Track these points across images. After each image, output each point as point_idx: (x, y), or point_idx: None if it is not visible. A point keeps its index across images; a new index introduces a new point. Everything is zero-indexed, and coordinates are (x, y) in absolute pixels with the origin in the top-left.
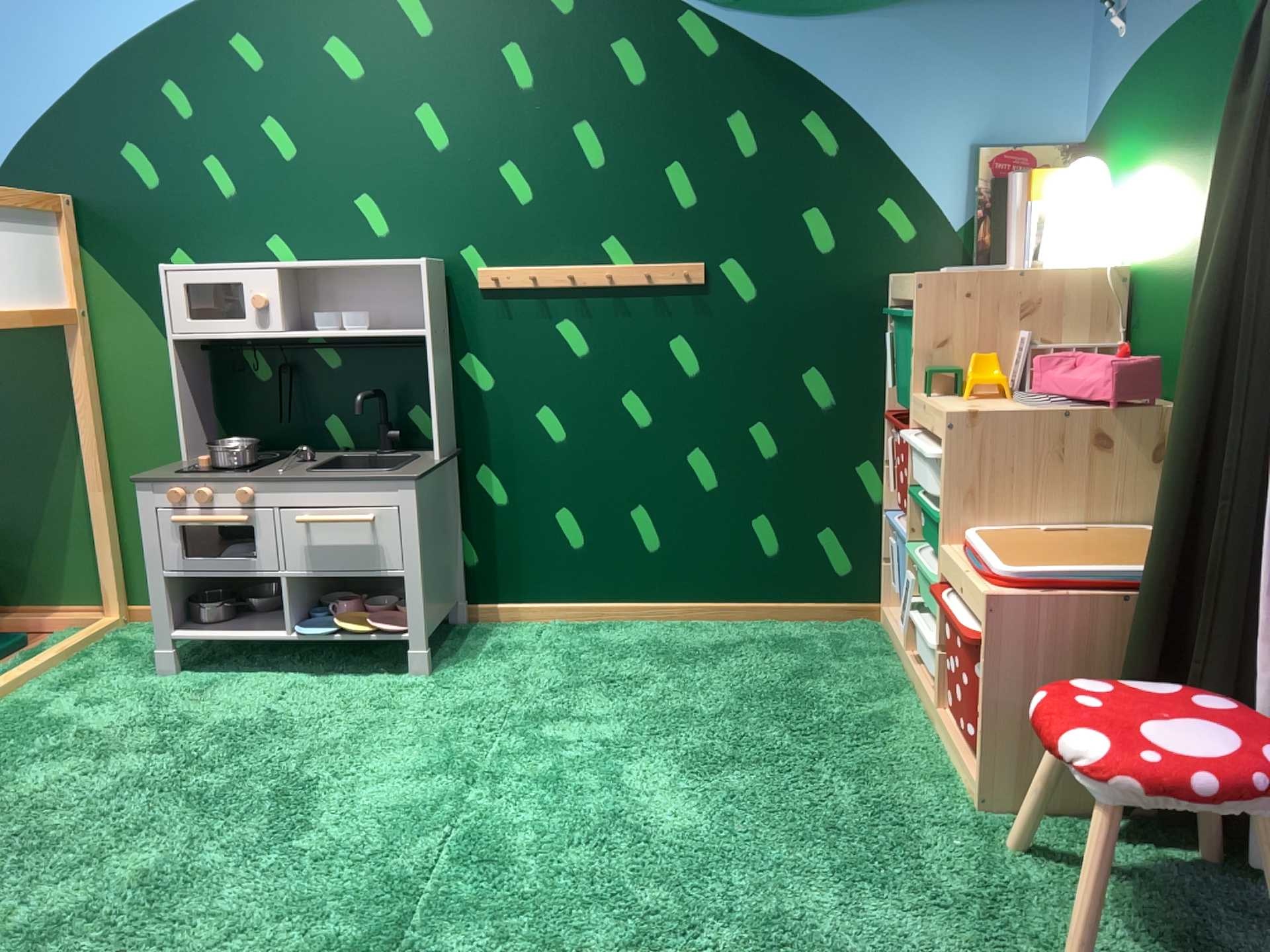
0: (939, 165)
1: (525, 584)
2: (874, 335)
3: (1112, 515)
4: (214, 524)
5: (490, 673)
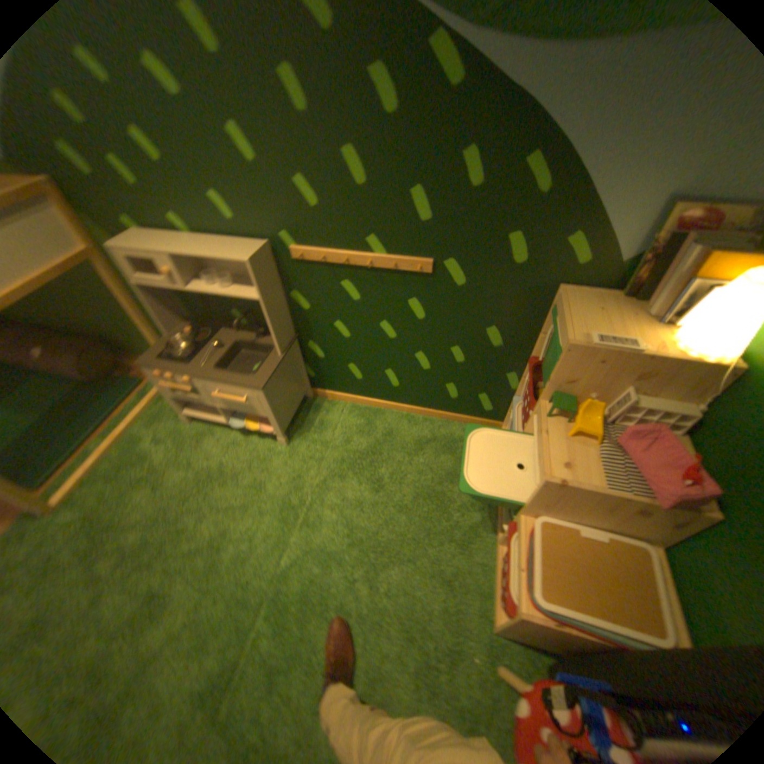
0: (636, 211)
1: (338, 387)
2: (539, 318)
3: (630, 536)
4: (179, 388)
5: (313, 447)
